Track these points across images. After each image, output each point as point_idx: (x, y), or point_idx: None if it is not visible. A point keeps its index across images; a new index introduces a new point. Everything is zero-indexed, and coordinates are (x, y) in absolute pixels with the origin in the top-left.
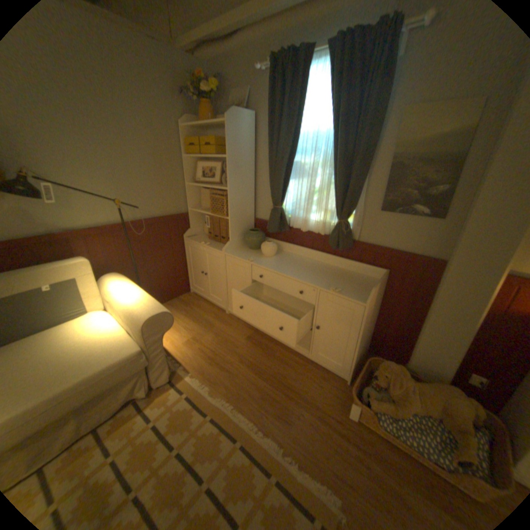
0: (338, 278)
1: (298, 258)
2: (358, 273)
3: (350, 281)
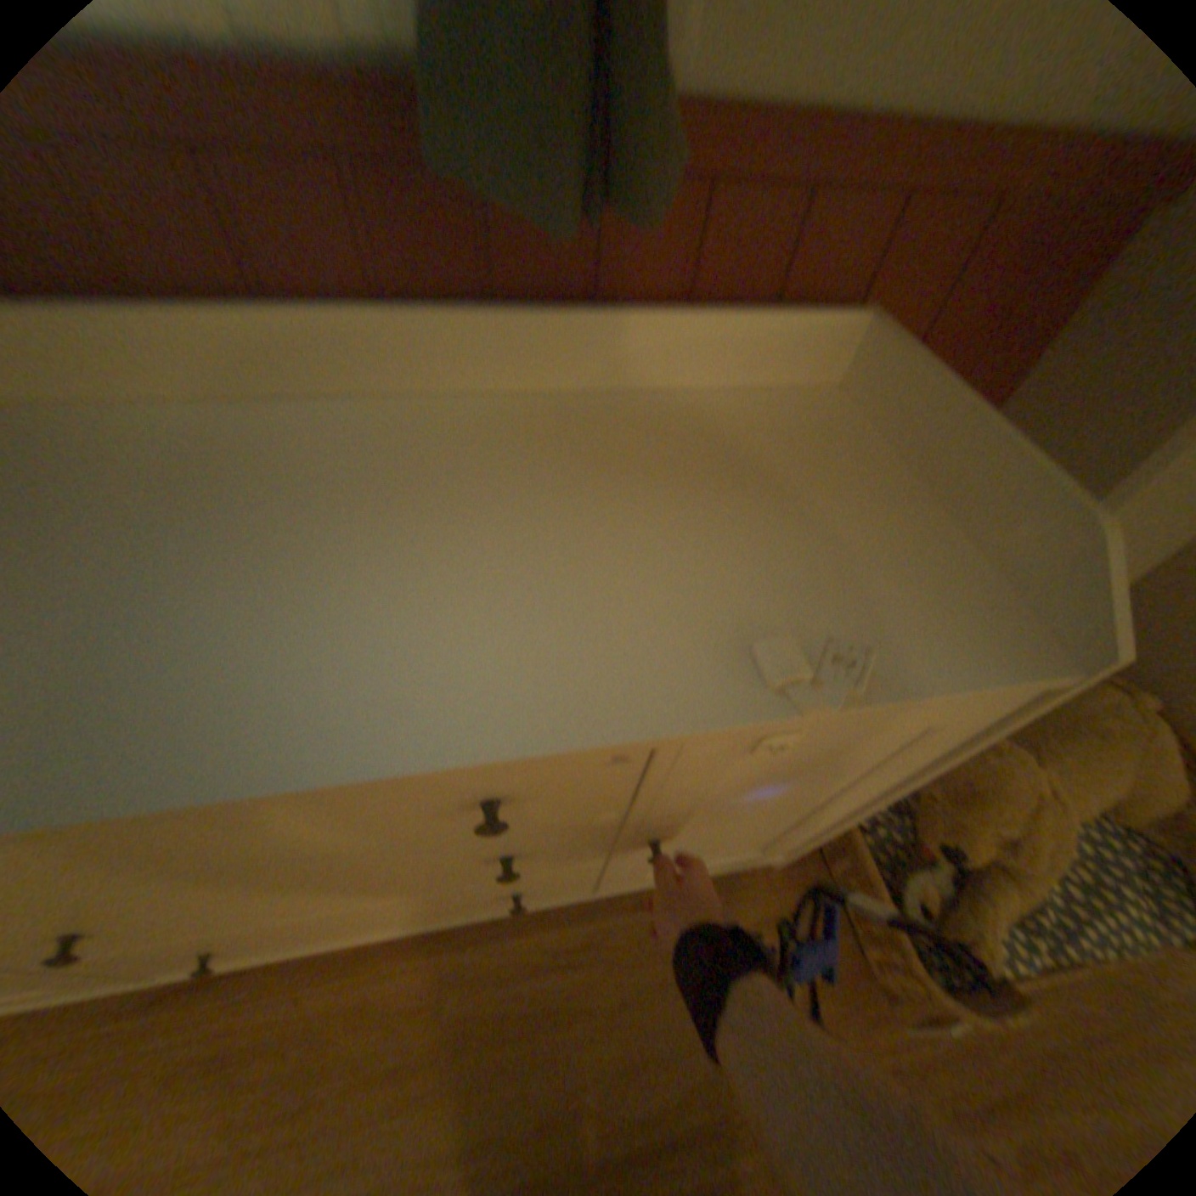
0: (663, 497)
1: (181, 438)
2: (695, 389)
3: (755, 489)
